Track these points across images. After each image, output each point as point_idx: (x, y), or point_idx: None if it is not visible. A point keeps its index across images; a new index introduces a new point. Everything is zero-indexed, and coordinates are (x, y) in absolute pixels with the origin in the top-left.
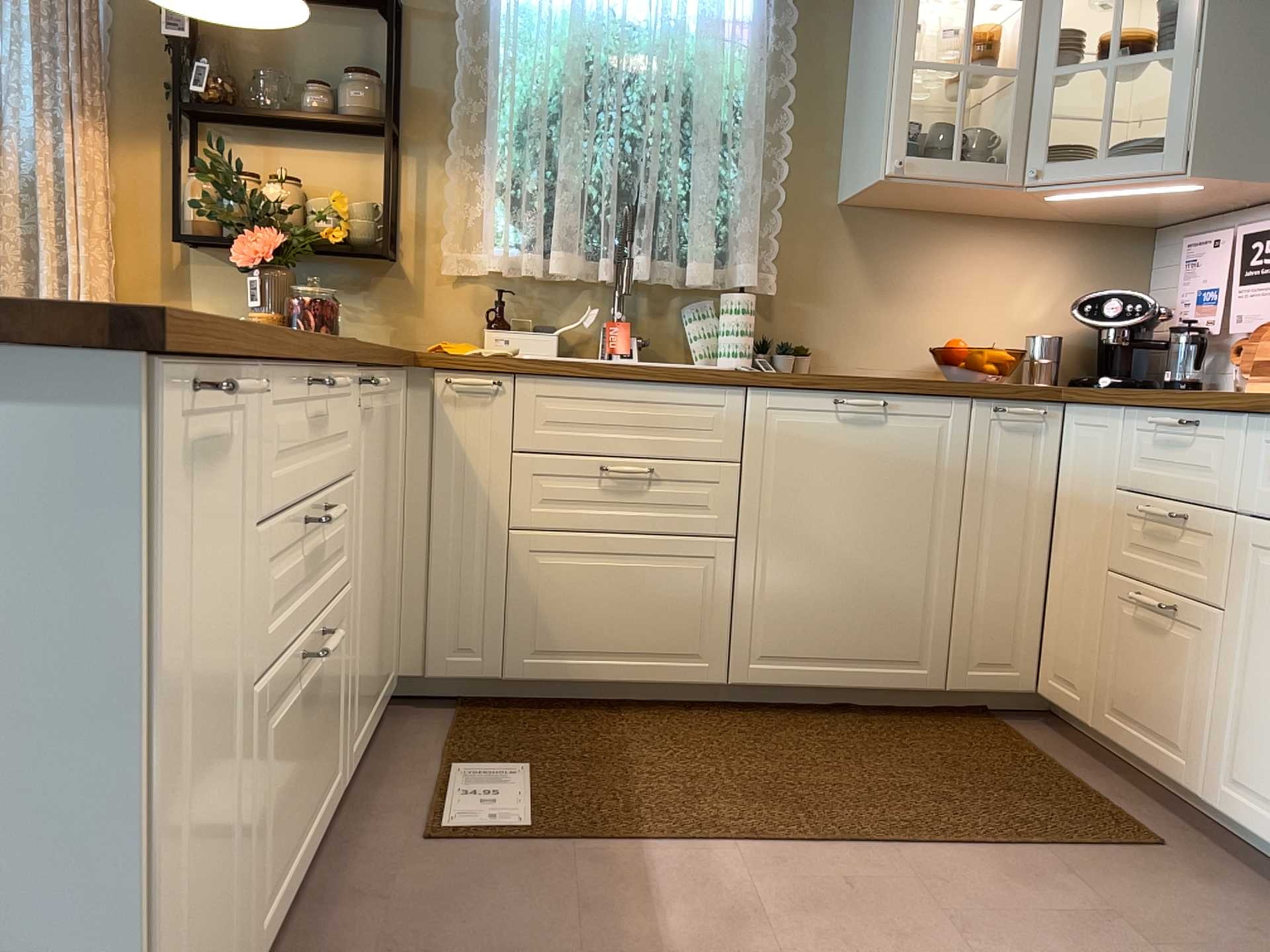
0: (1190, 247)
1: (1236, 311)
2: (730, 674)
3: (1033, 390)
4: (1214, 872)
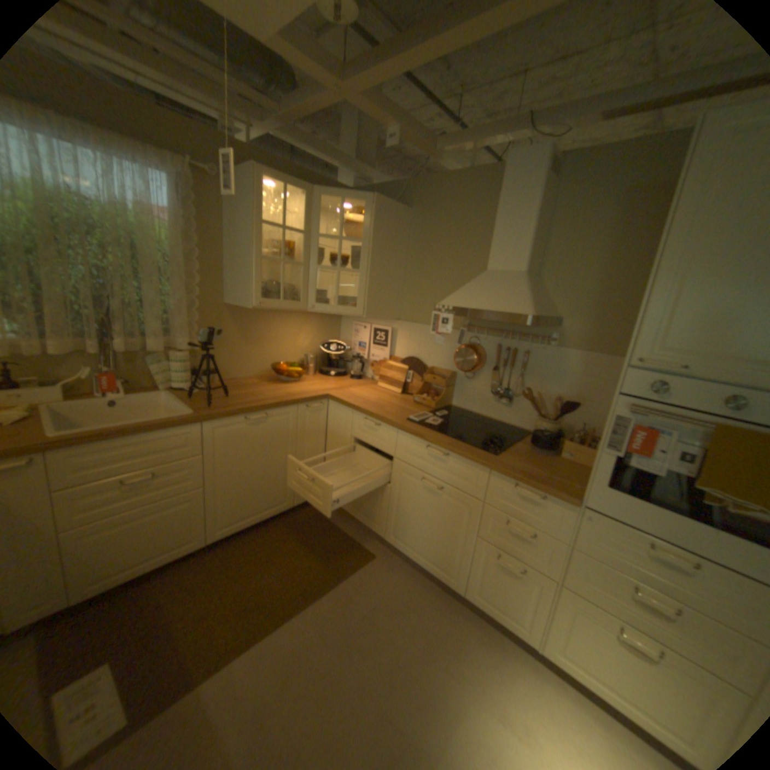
0: (354, 326)
1: (370, 353)
2: (206, 541)
3: (317, 397)
4: (389, 562)
